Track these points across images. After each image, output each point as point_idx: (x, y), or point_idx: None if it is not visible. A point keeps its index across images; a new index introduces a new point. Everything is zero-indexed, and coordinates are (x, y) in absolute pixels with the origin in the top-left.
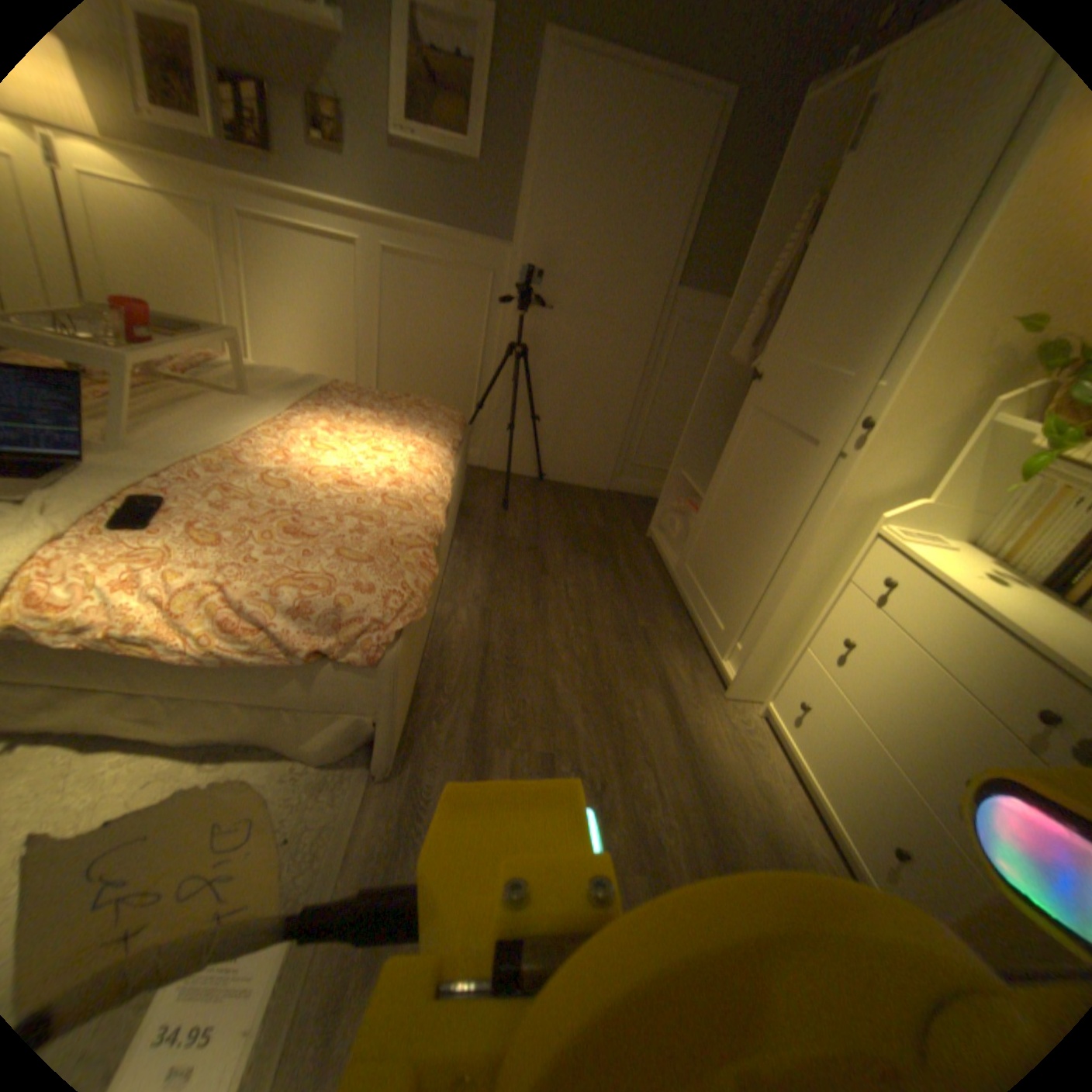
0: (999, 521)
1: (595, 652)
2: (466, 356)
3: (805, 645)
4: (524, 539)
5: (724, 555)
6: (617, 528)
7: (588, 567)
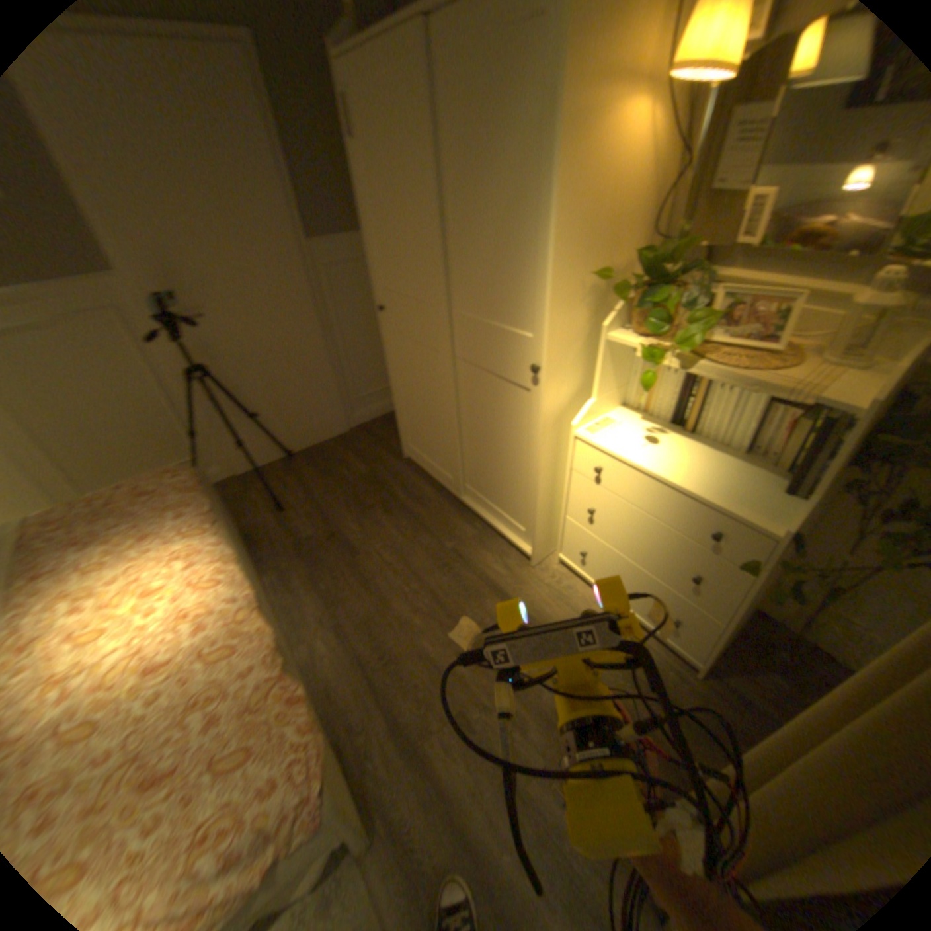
0: (630, 387)
1: (434, 599)
2: (140, 398)
3: (560, 508)
4: (316, 532)
5: (475, 466)
6: (378, 465)
7: (381, 522)
